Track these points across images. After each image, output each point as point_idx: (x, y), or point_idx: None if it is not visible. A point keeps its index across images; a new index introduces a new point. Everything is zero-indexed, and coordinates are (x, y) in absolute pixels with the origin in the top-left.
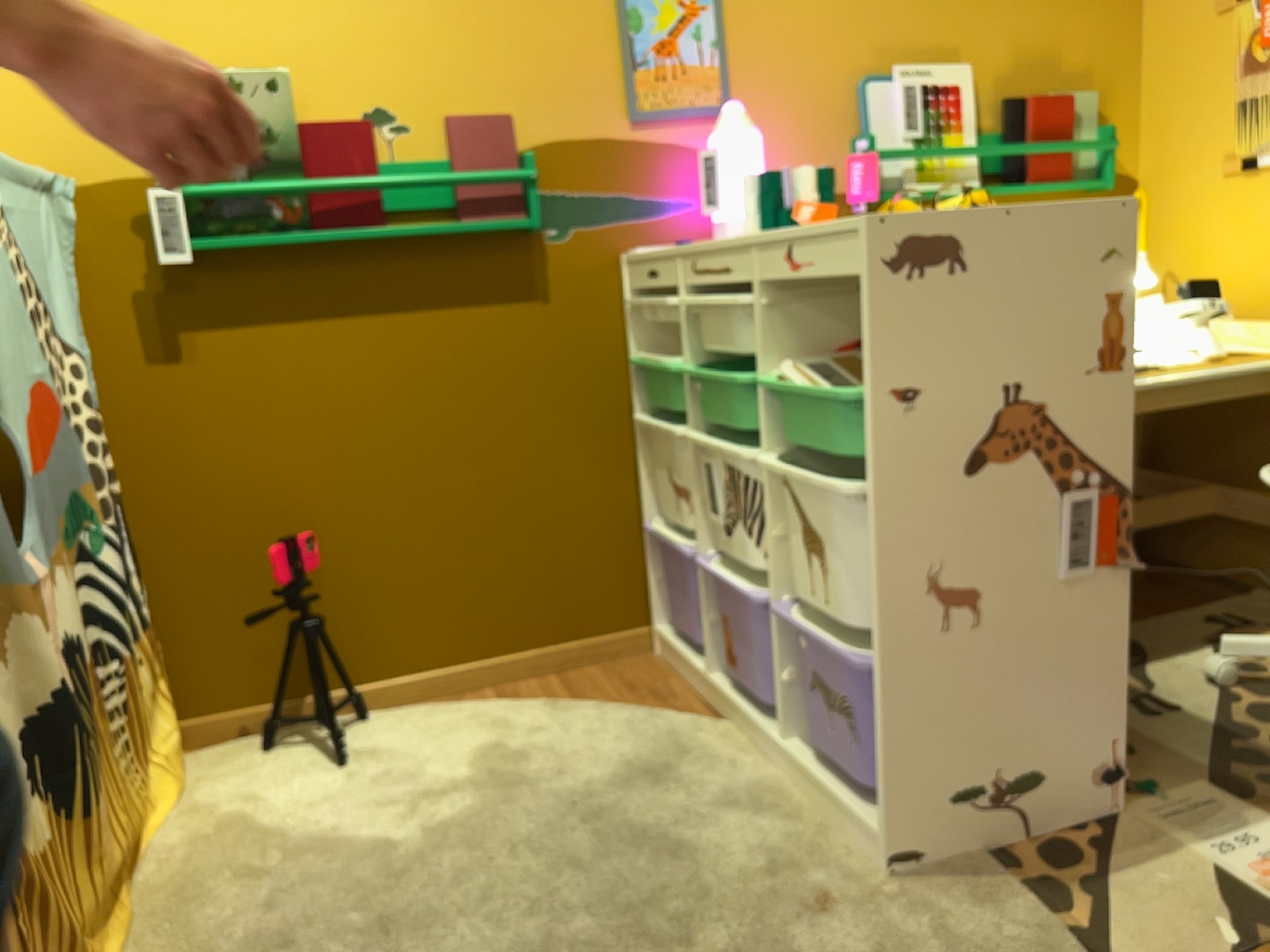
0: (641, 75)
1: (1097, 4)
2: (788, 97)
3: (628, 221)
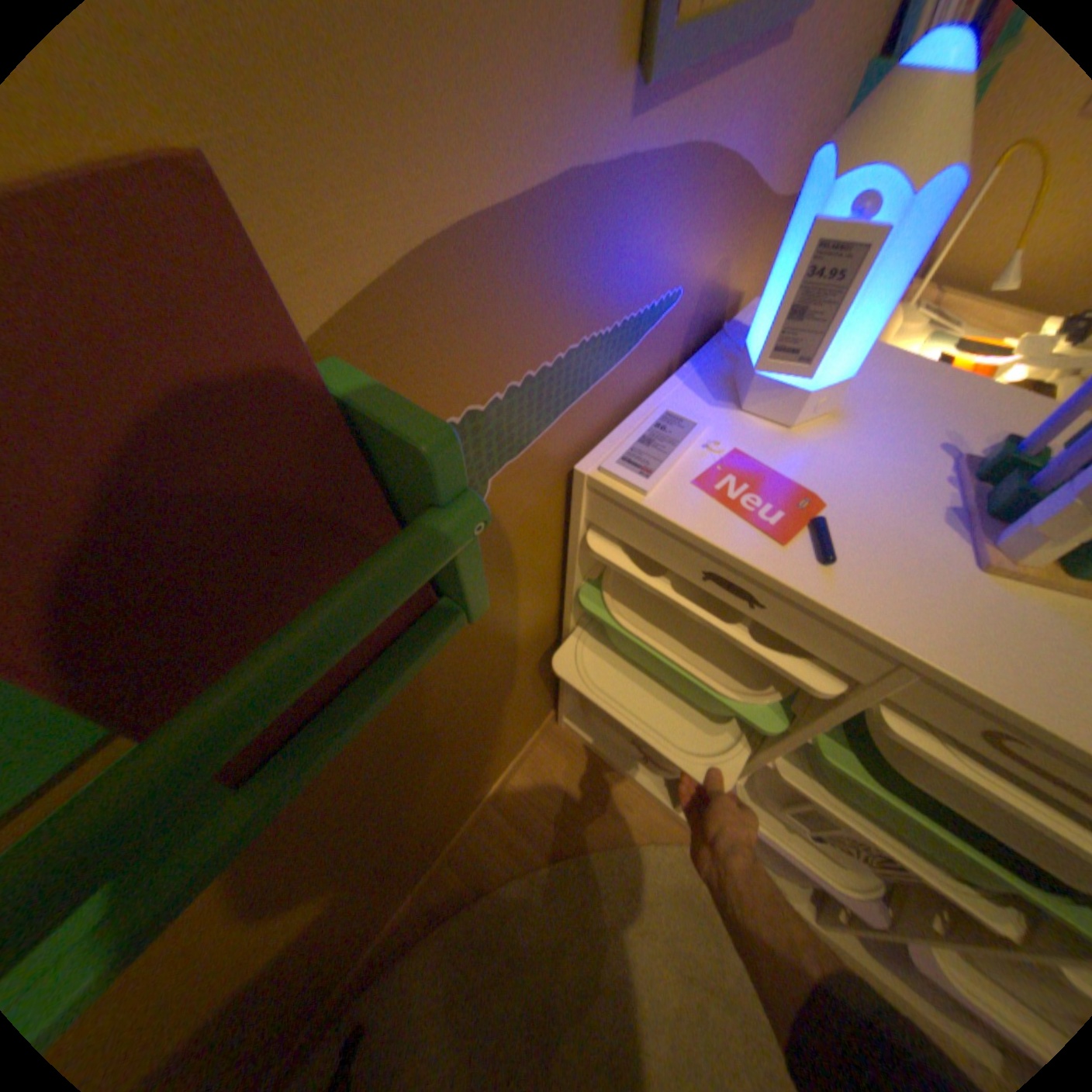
0: None
1: None
2: None
3: (590, 390)
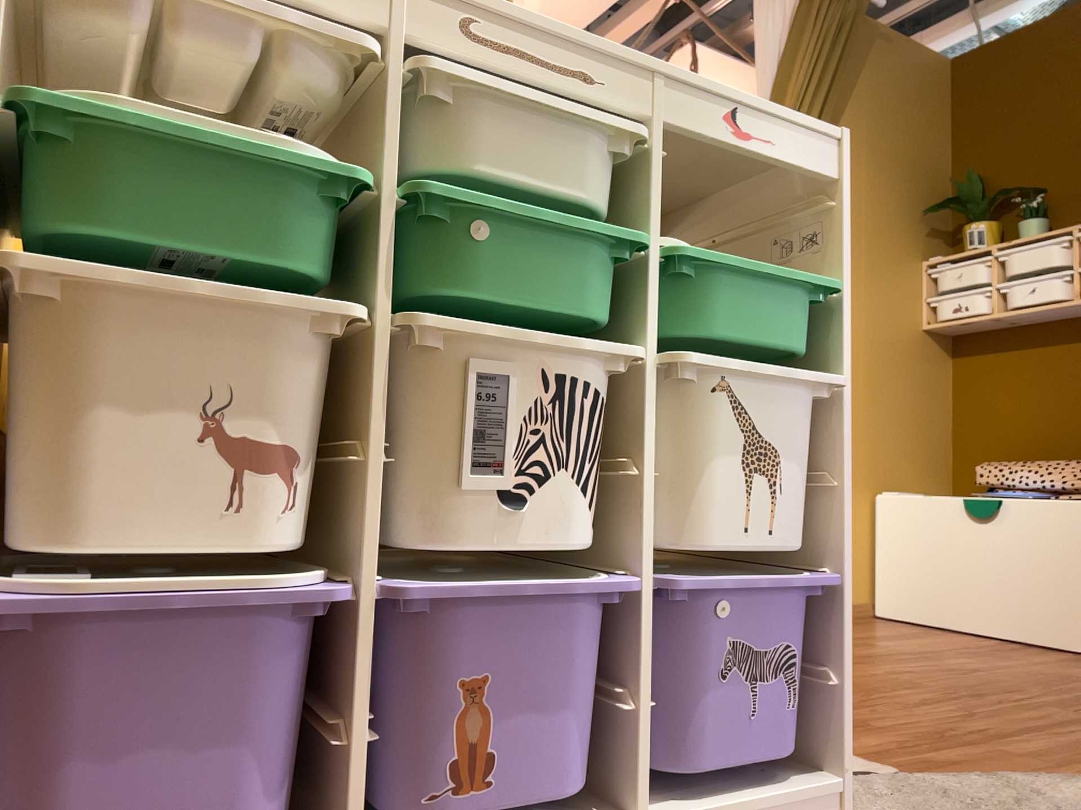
0: None
1: None
2: None
3: None
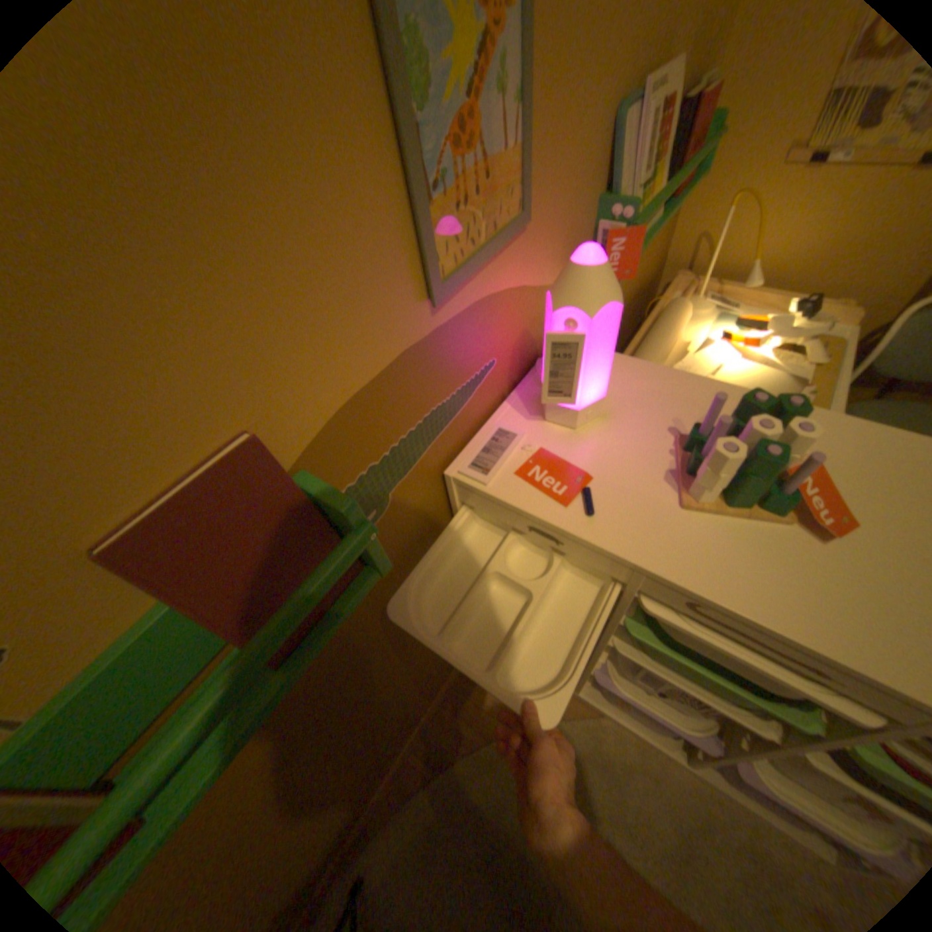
0: (440, 207)
1: None
2: (572, 160)
3: (444, 430)
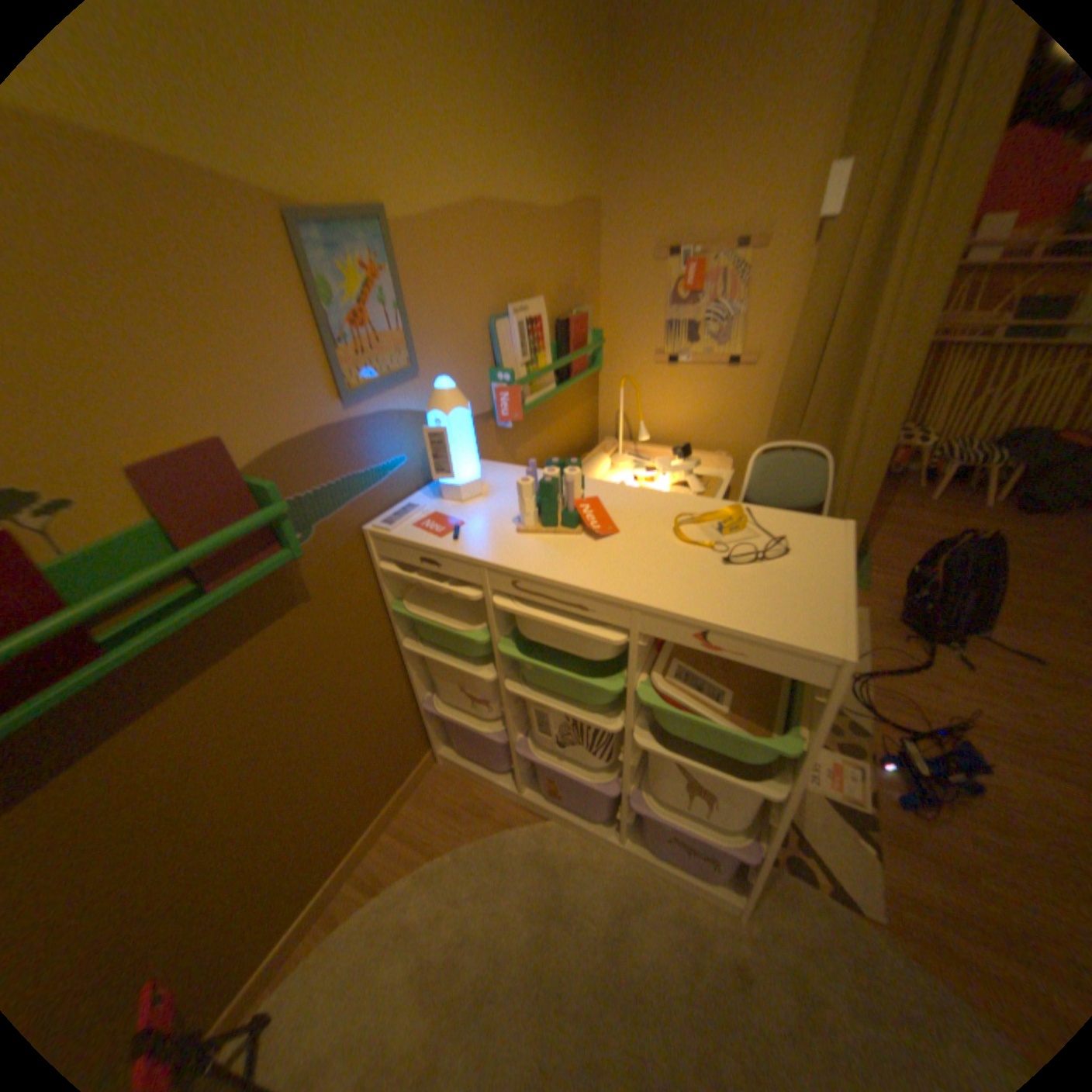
0: (342, 351)
1: (586, 240)
2: (451, 343)
3: (360, 495)
